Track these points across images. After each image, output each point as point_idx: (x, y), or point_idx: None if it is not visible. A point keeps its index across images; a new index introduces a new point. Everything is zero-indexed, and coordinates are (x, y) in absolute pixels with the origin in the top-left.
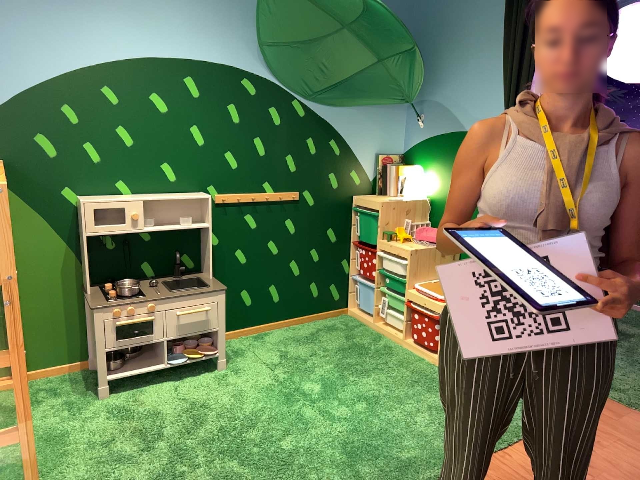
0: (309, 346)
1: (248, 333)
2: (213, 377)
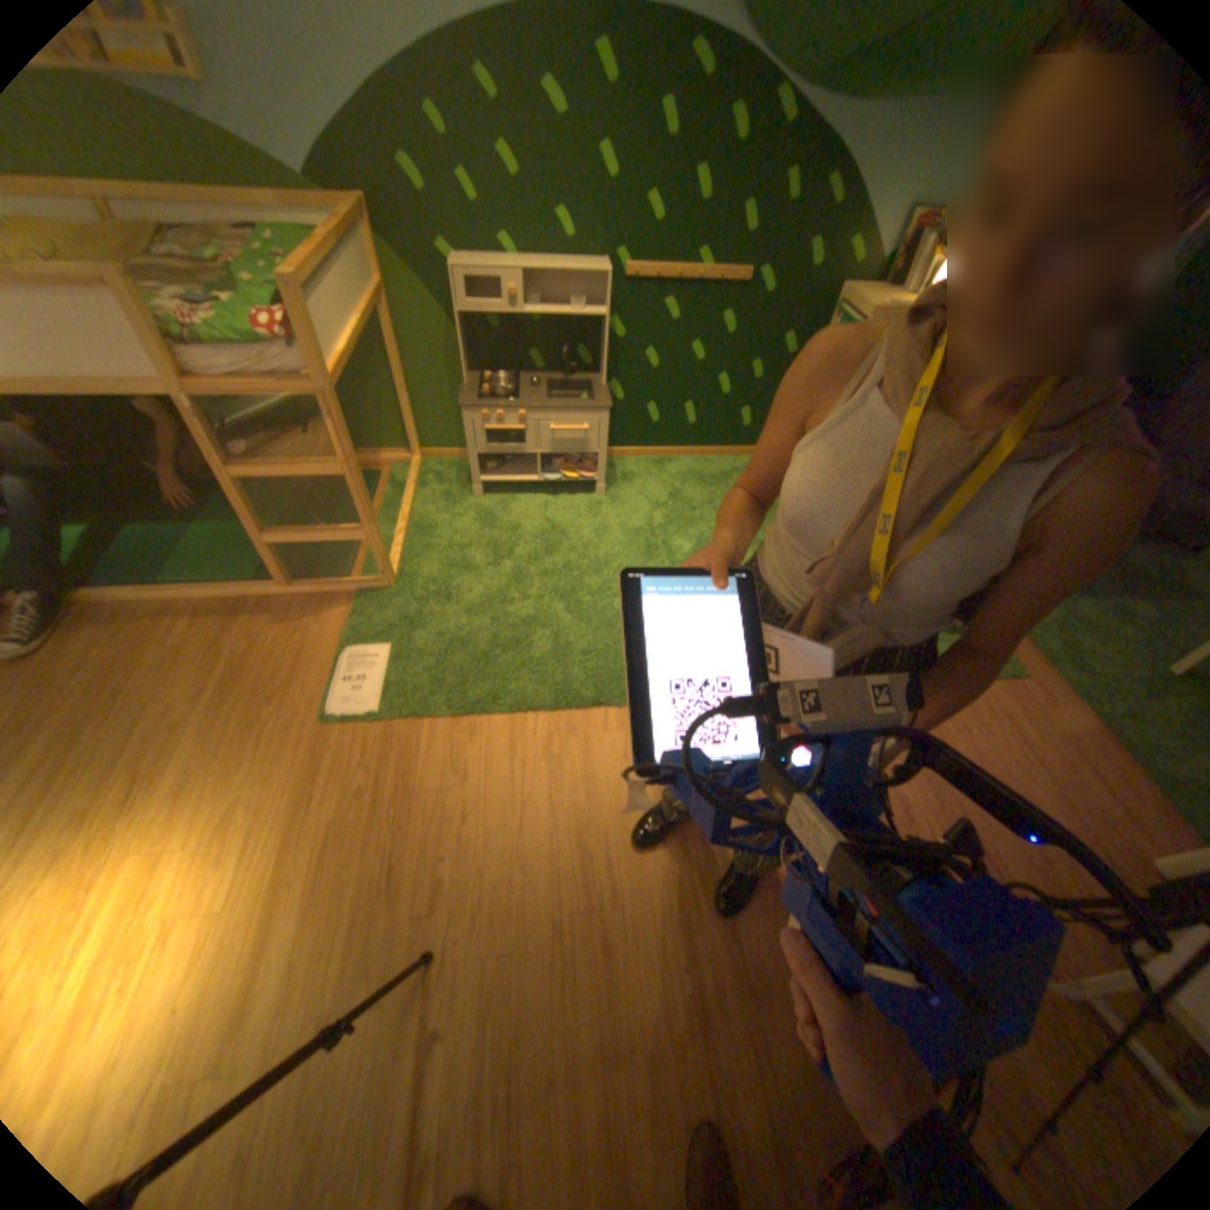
0: (708, 494)
1: (648, 457)
2: (582, 506)
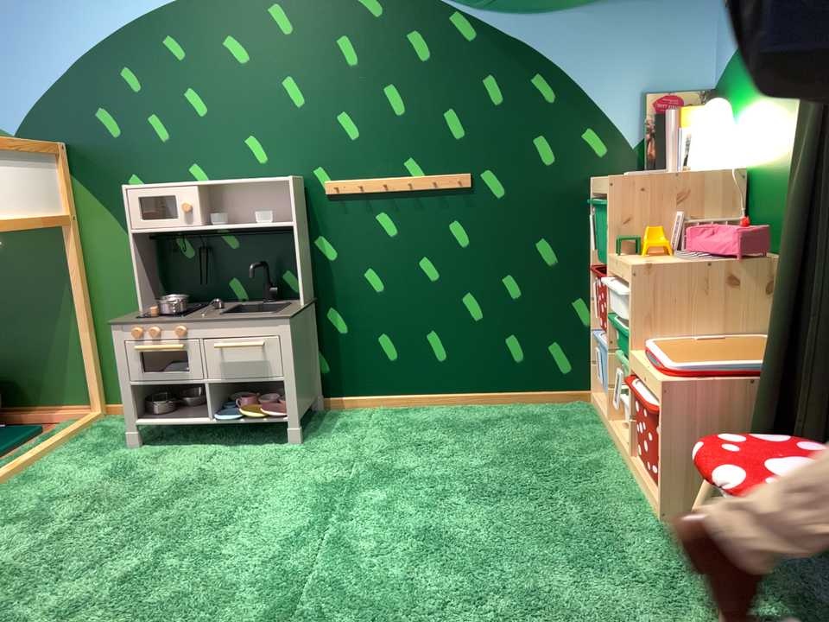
0: (456, 441)
1: (392, 406)
2: (265, 455)
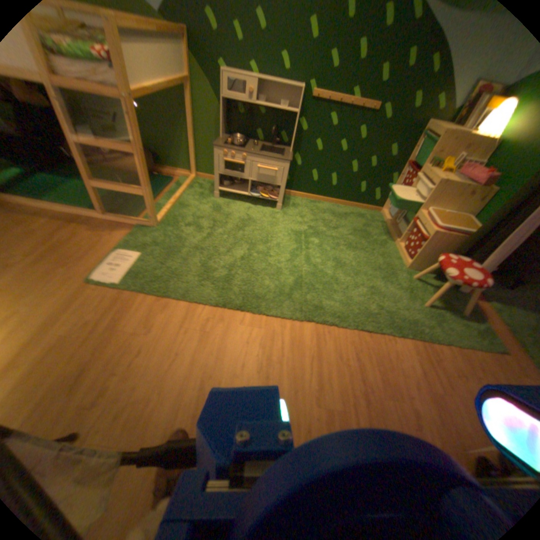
0: (335, 219)
1: (308, 197)
2: (267, 211)
